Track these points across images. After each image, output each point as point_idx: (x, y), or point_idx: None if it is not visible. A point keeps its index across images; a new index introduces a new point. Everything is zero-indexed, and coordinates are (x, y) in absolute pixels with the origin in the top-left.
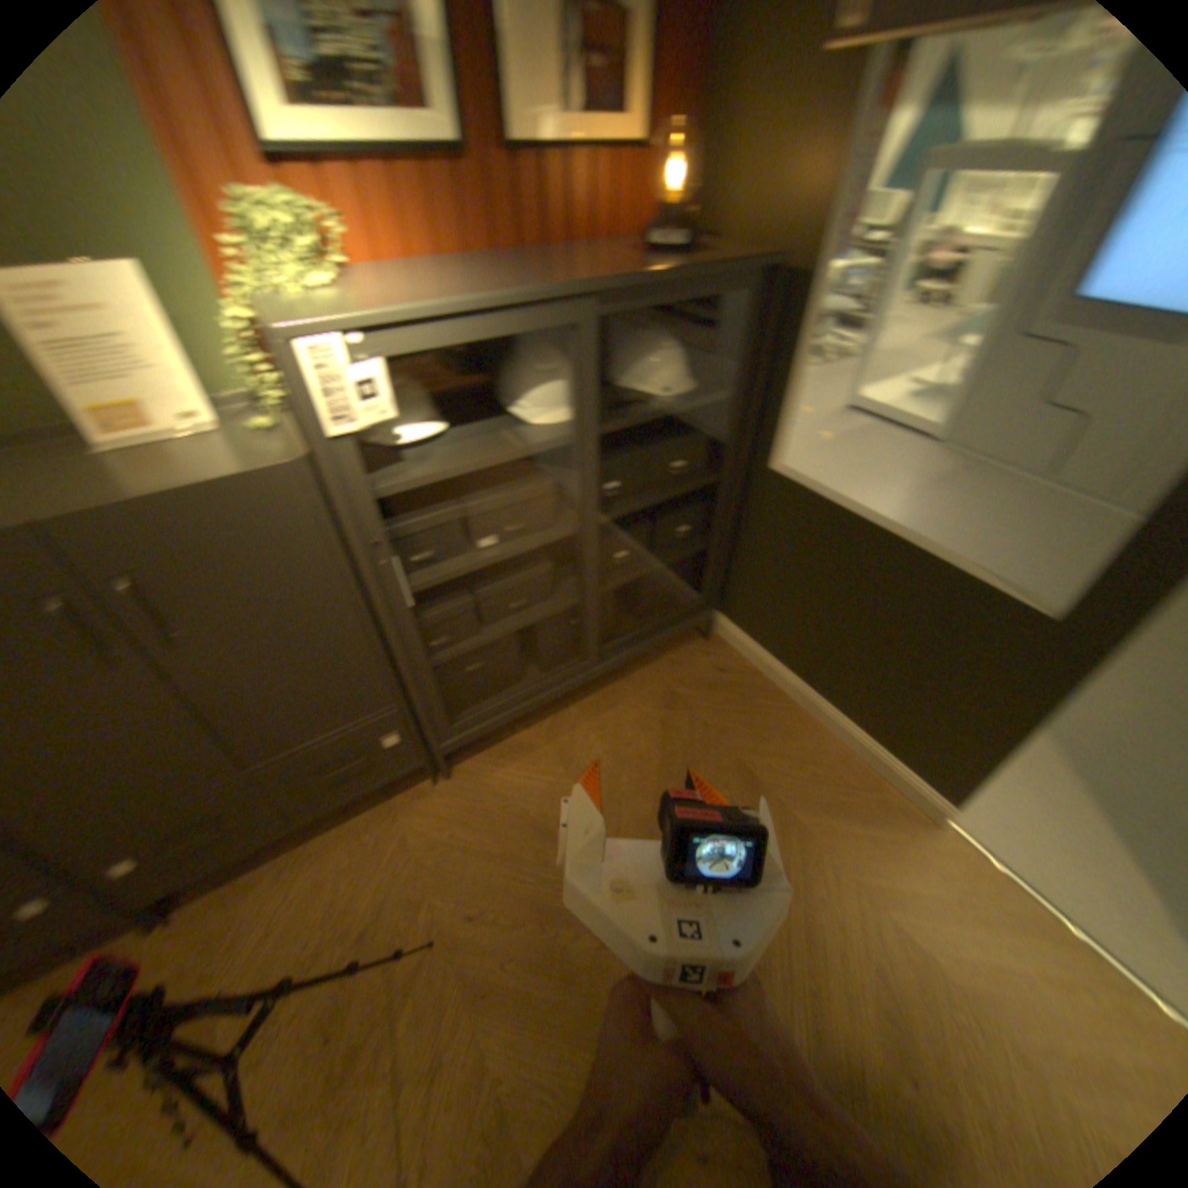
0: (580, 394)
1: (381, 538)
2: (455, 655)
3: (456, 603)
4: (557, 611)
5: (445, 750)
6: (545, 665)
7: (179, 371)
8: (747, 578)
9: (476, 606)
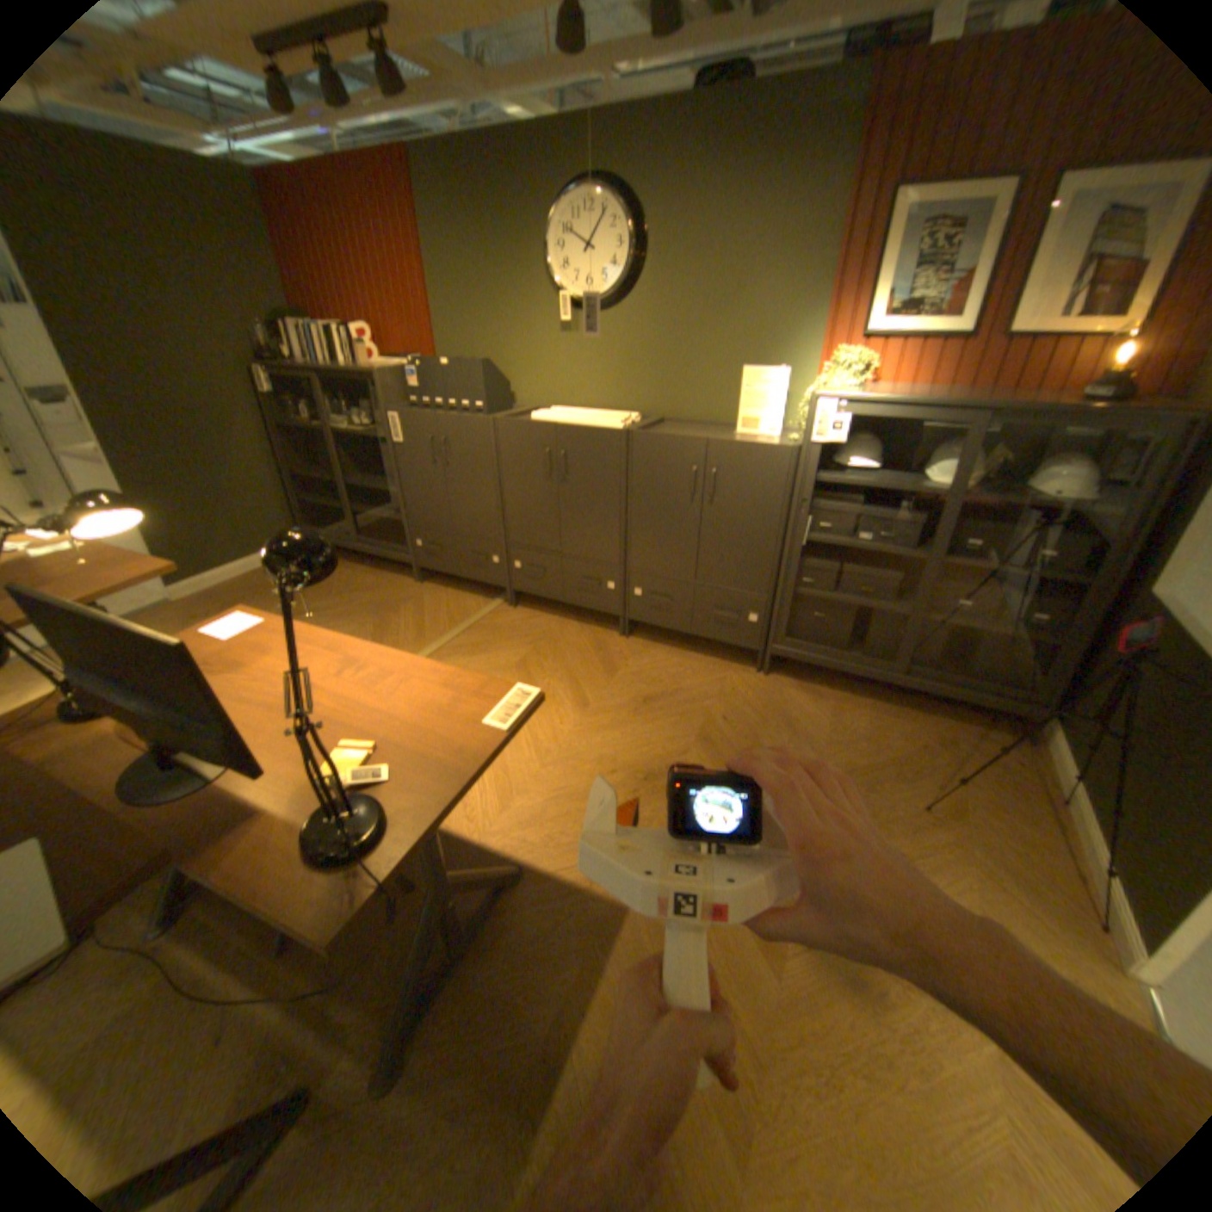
0: (963, 466)
1: (810, 499)
2: (814, 601)
3: (830, 565)
4: (893, 616)
5: (775, 652)
6: (867, 655)
7: (782, 412)
8: (1096, 696)
9: (840, 575)
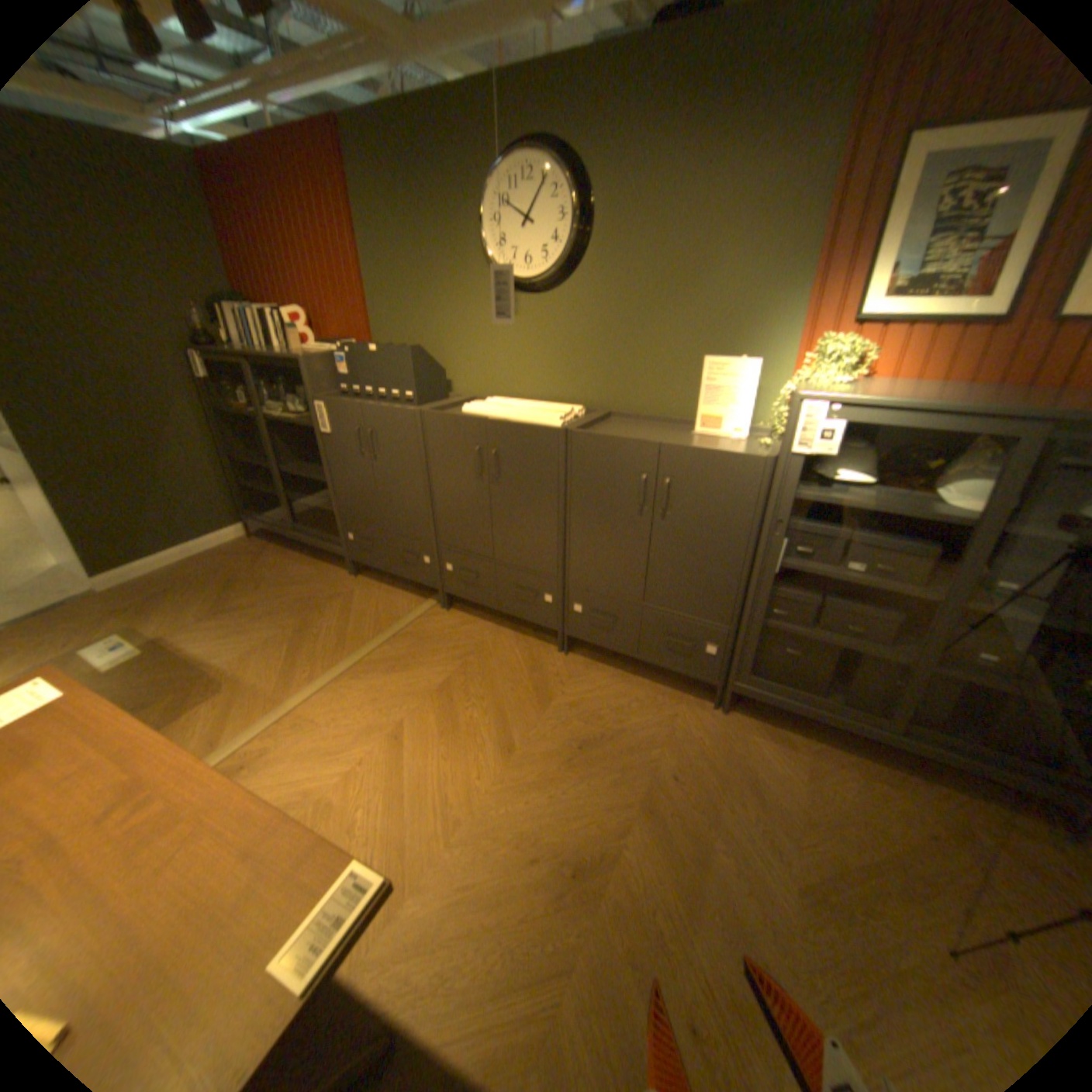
0: (1002, 492)
1: (786, 520)
2: (786, 634)
3: (808, 596)
4: (889, 663)
5: (736, 690)
6: (852, 702)
7: (750, 410)
8: None
9: (821, 609)
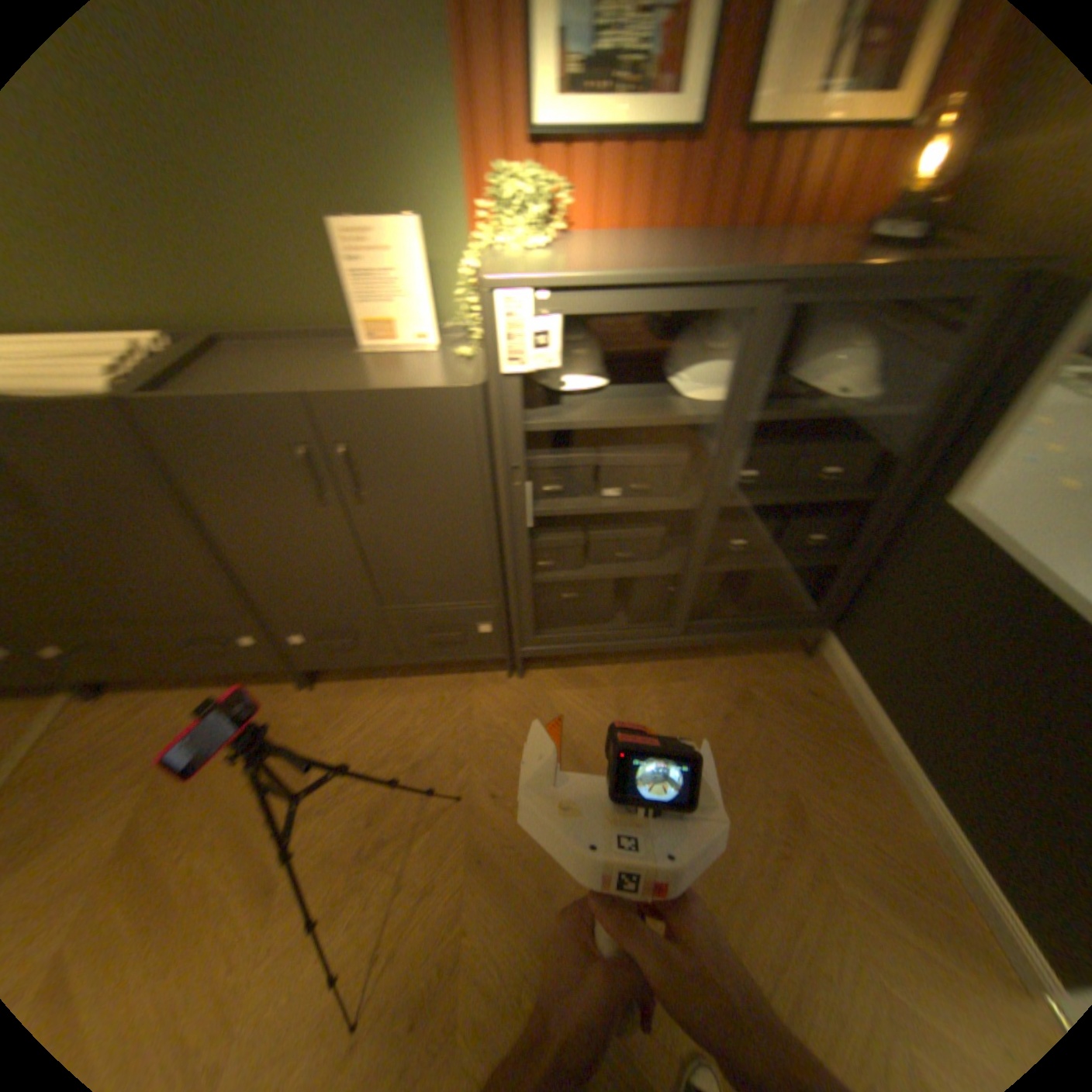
0: (740, 378)
1: (522, 464)
2: (557, 580)
3: (569, 536)
4: (659, 574)
5: (524, 653)
6: (633, 617)
7: (426, 302)
8: (879, 611)
9: (586, 545)
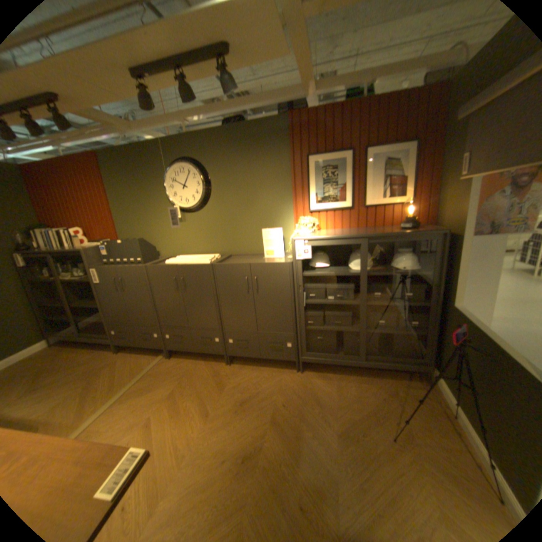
0: (363, 262)
1: (301, 285)
2: (315, 331)
3: (318, 313)
4: (352, 333)
5: (303, 360)
6: (346, 353)
7: (282, 246)
8: (449, 358)
9: (324, 317)
